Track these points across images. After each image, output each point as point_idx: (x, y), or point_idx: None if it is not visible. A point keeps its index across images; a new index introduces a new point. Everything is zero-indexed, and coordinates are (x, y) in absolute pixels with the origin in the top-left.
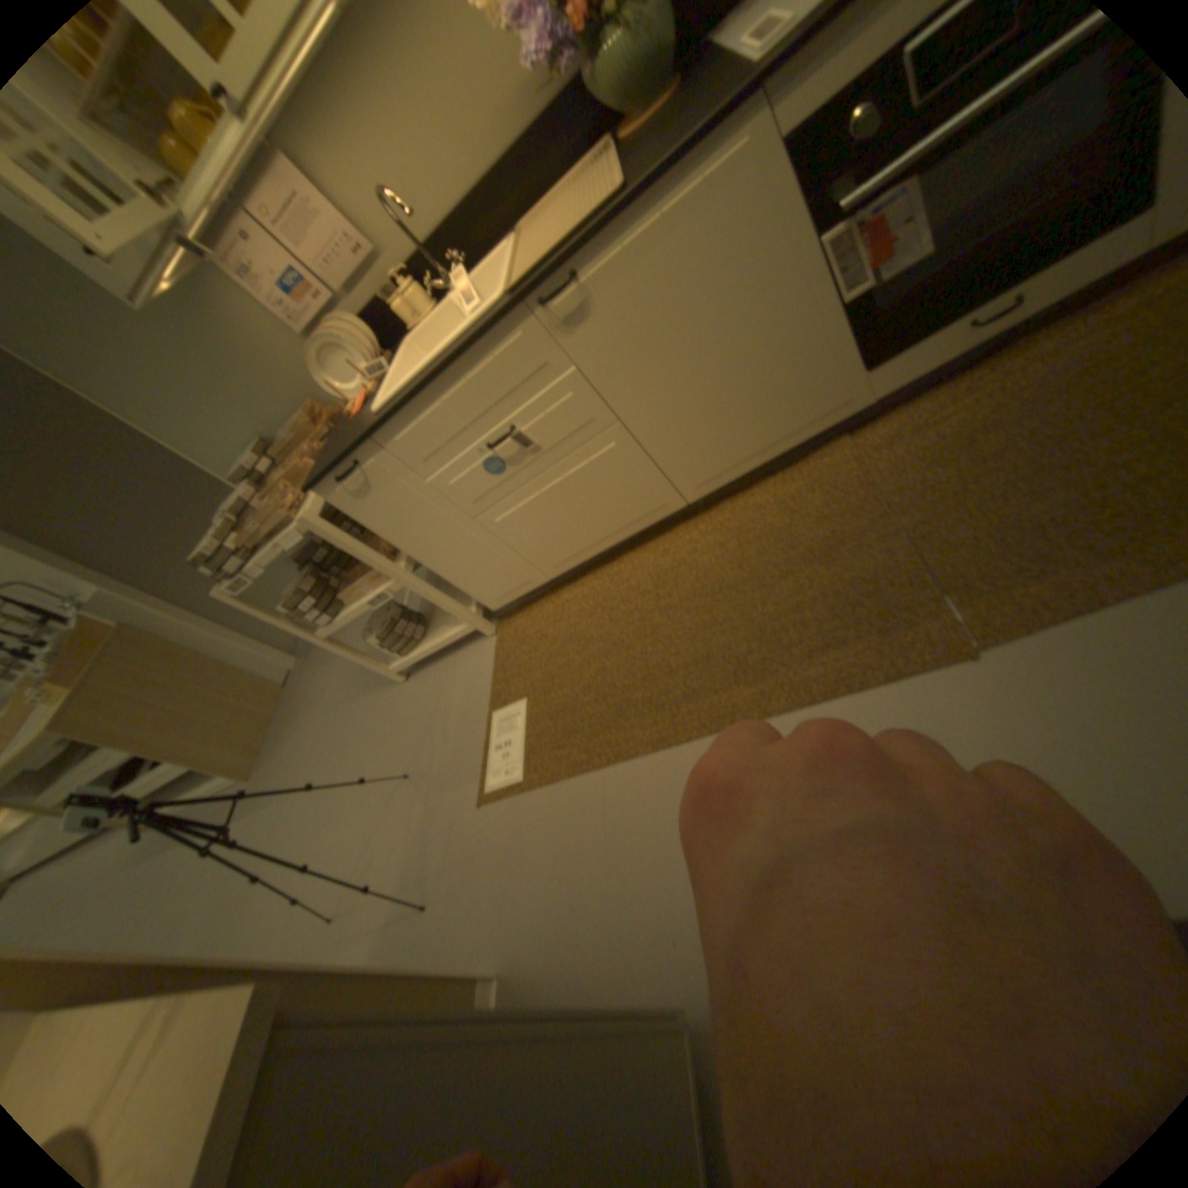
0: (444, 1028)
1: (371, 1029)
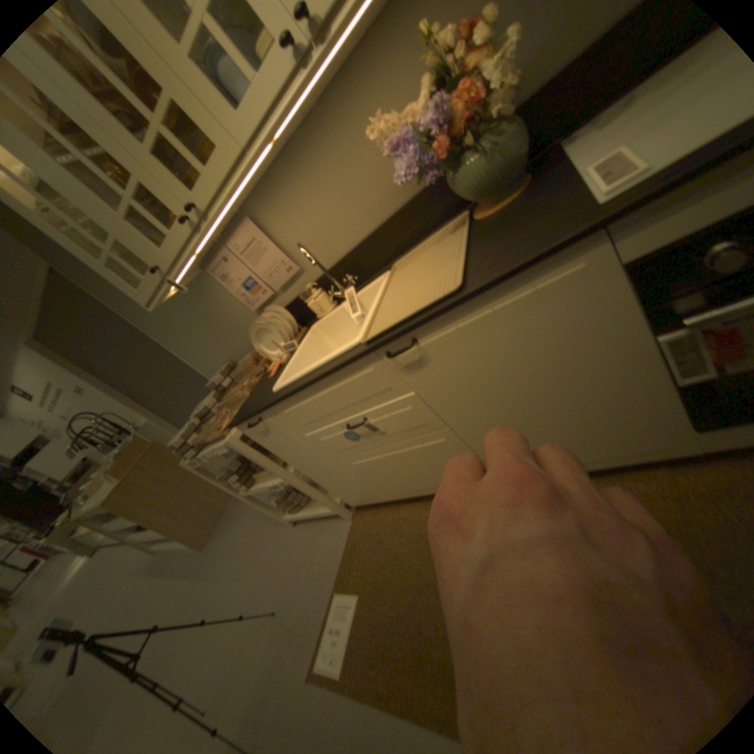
0: None
1: None
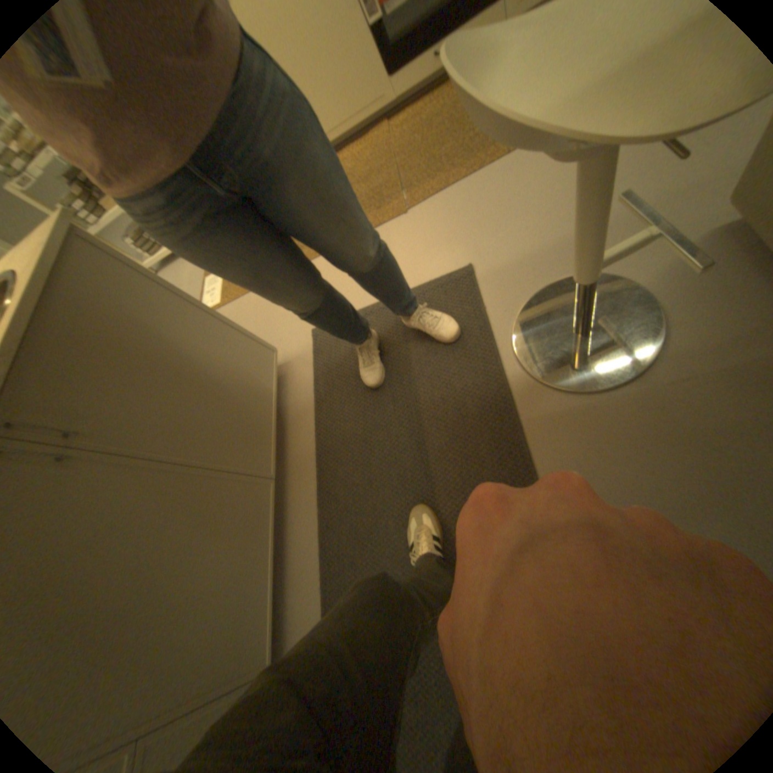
0: (148, 273)
1: (113, 253)
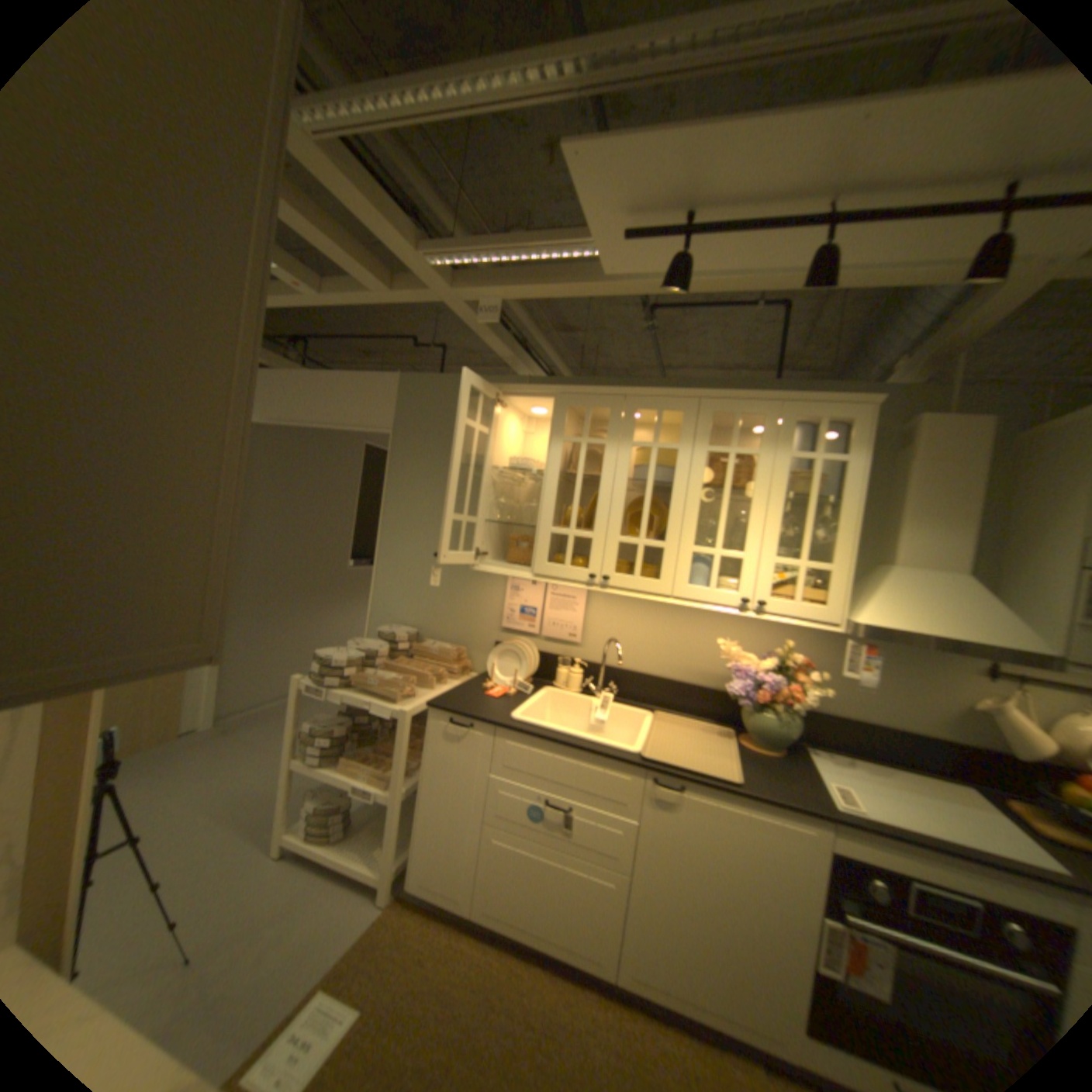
0: None
1: None
